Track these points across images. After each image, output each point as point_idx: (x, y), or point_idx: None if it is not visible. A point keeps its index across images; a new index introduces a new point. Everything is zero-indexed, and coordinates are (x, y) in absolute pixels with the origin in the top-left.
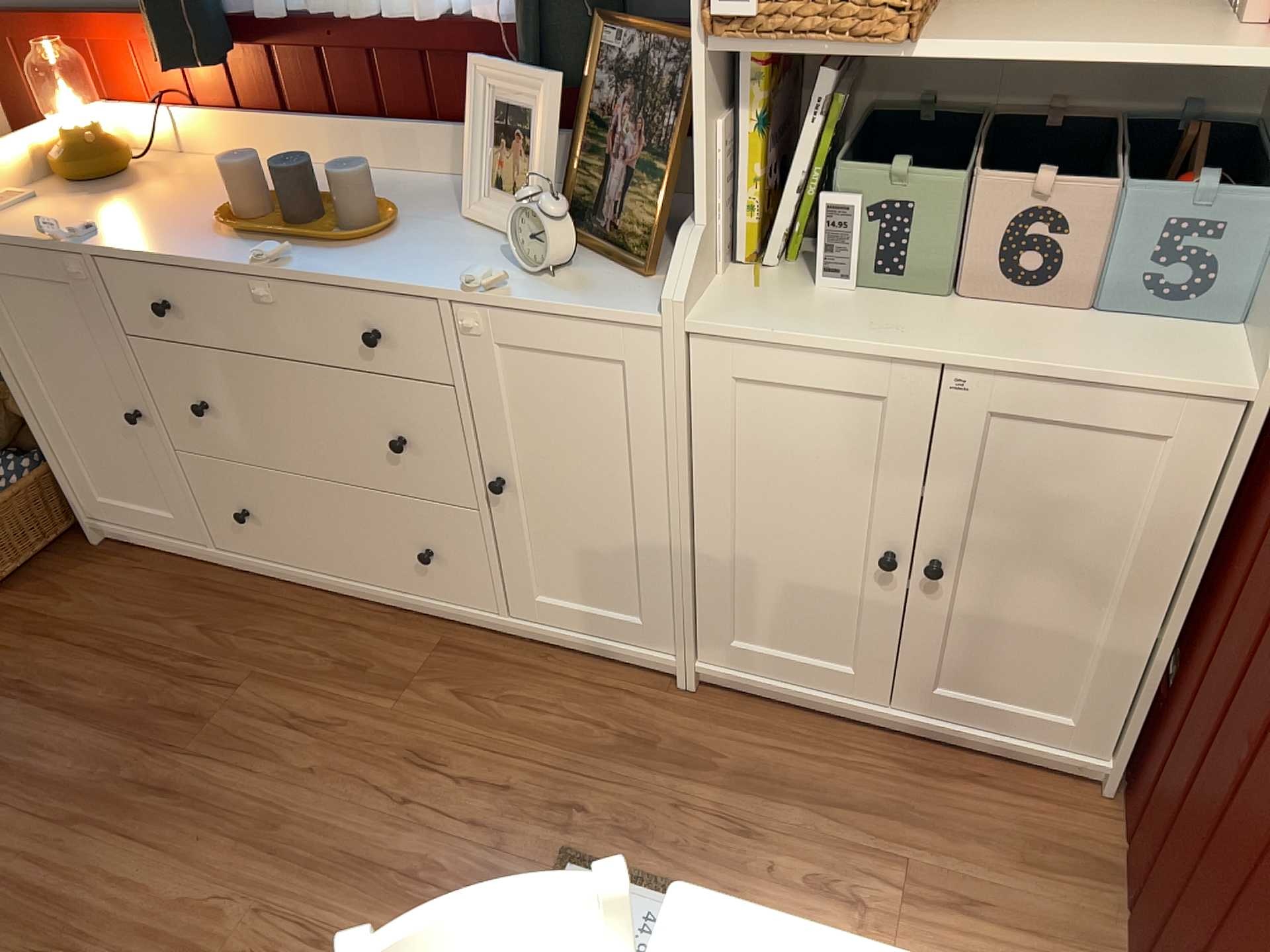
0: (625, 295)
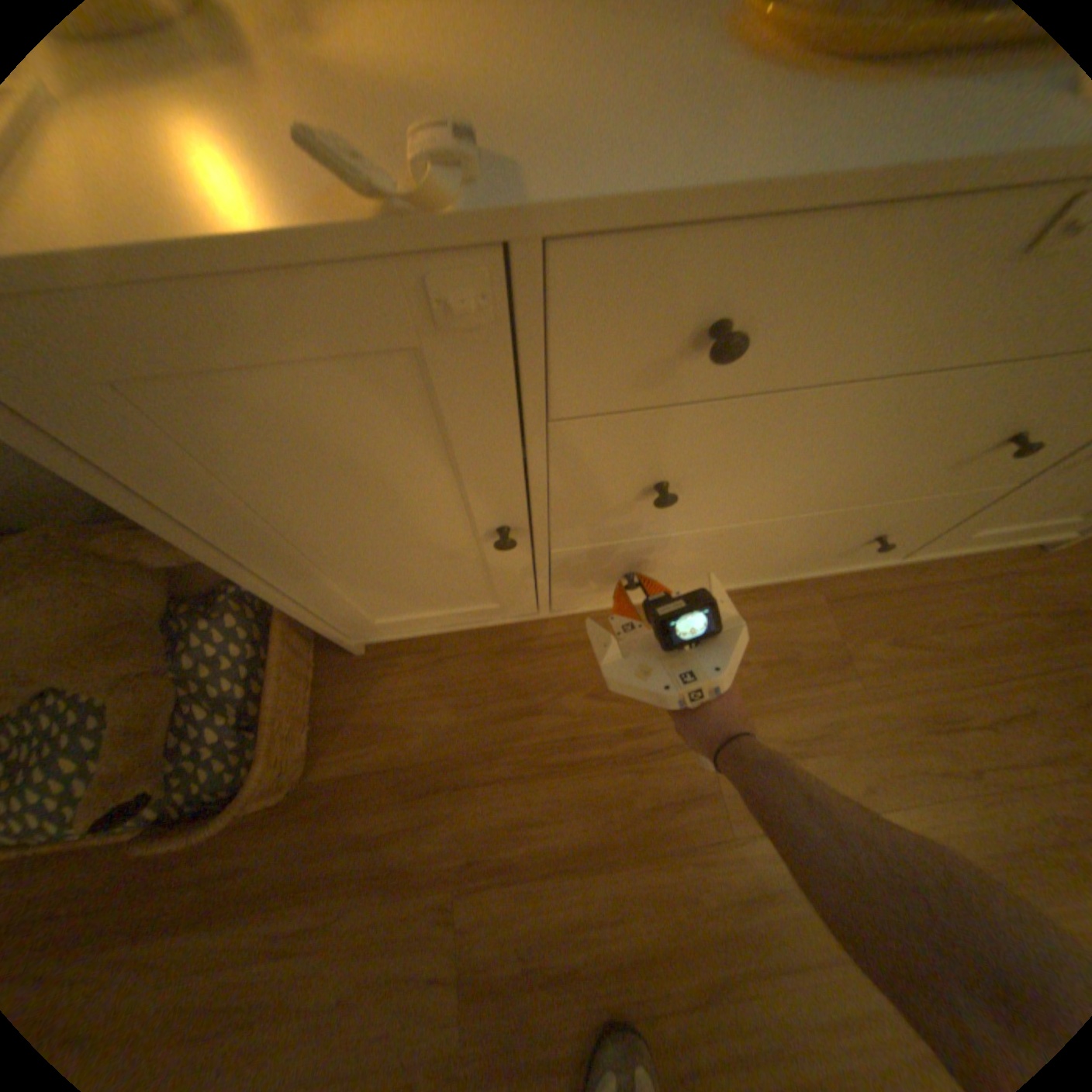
0: None
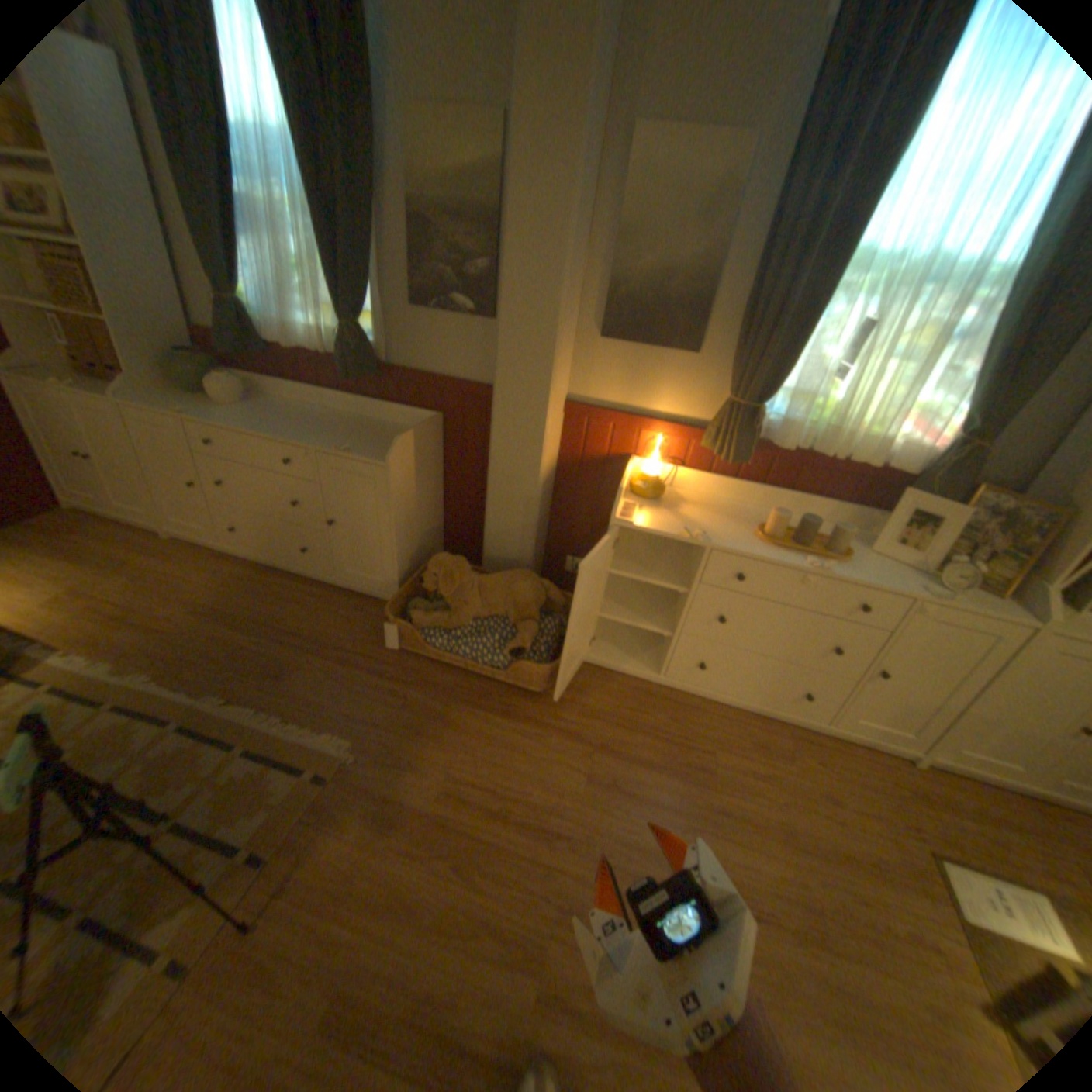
0: (1005, 608)
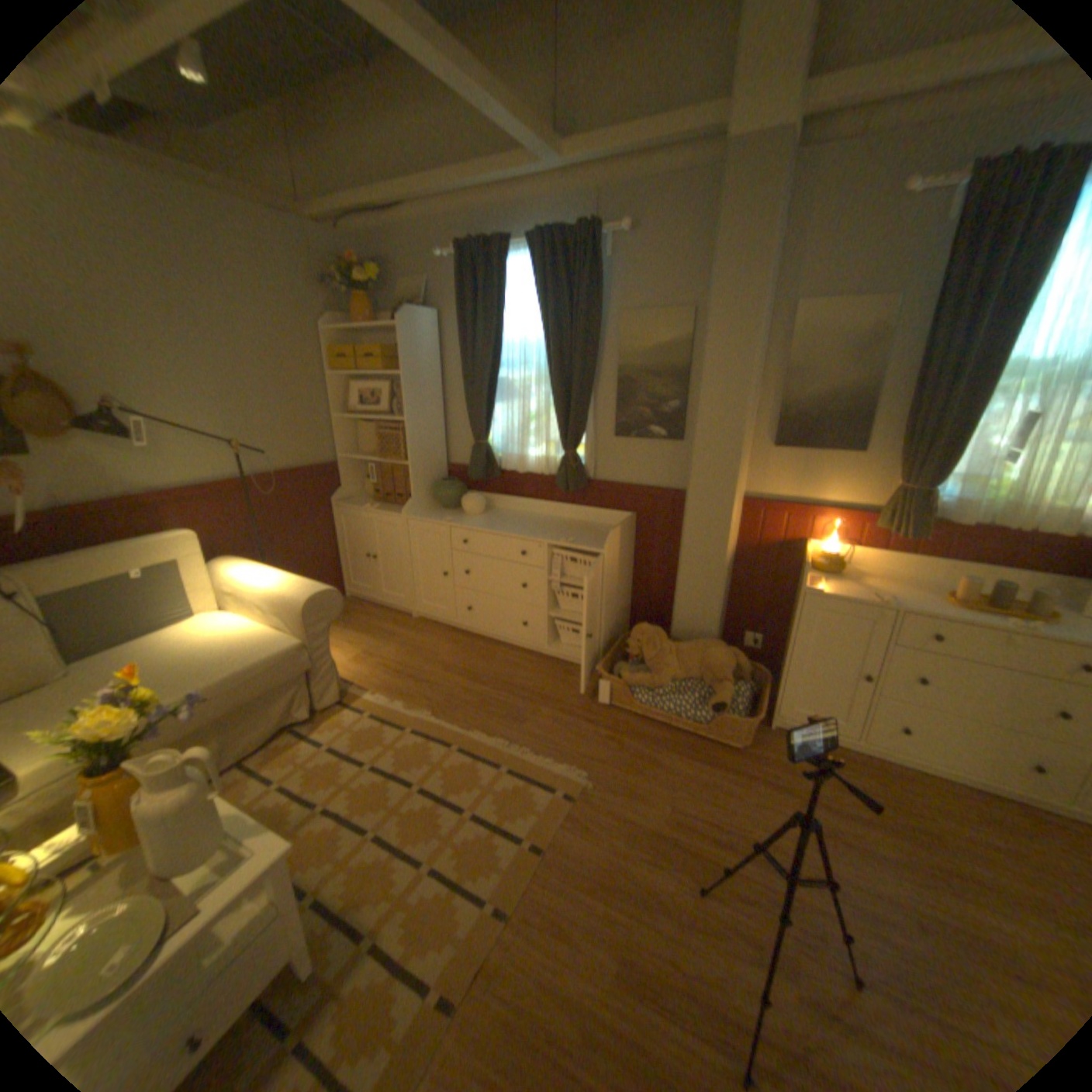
0: None
